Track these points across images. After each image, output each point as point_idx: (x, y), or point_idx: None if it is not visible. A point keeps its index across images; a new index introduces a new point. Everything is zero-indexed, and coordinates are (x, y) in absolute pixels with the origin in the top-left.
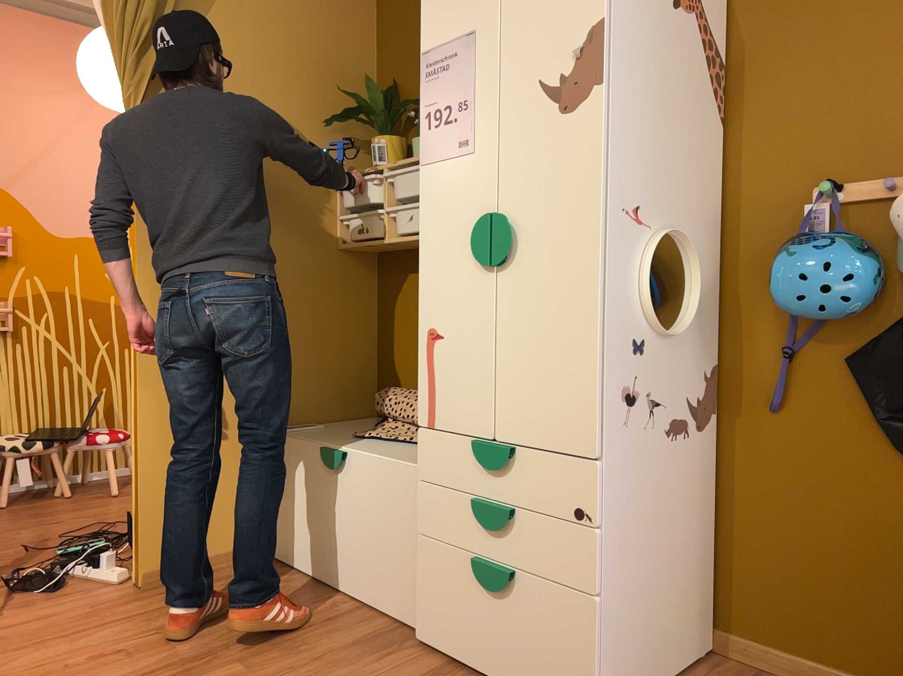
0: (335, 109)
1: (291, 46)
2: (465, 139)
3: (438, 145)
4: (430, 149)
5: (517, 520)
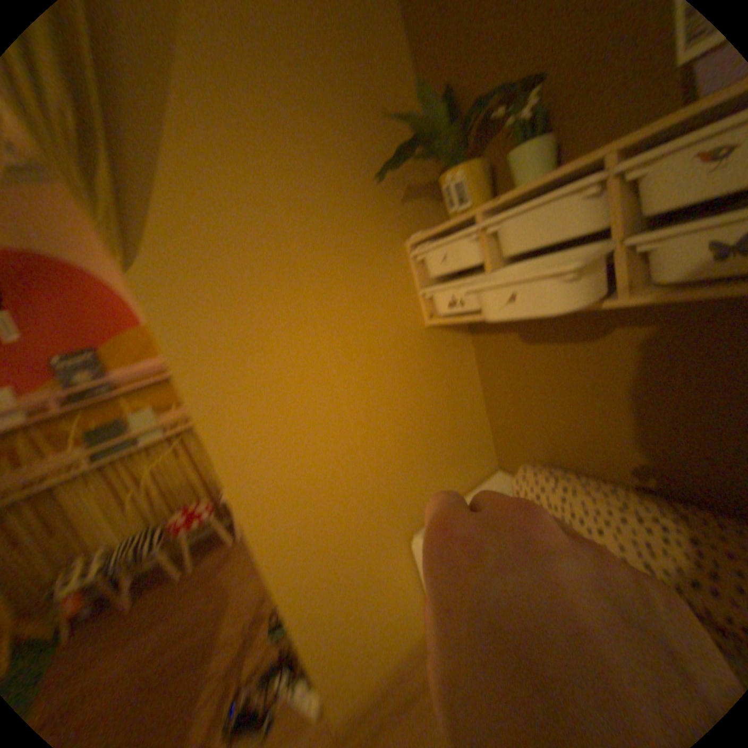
0: (382, 153)
1: (303, 78)
2: None
3: None
4: None
5: None
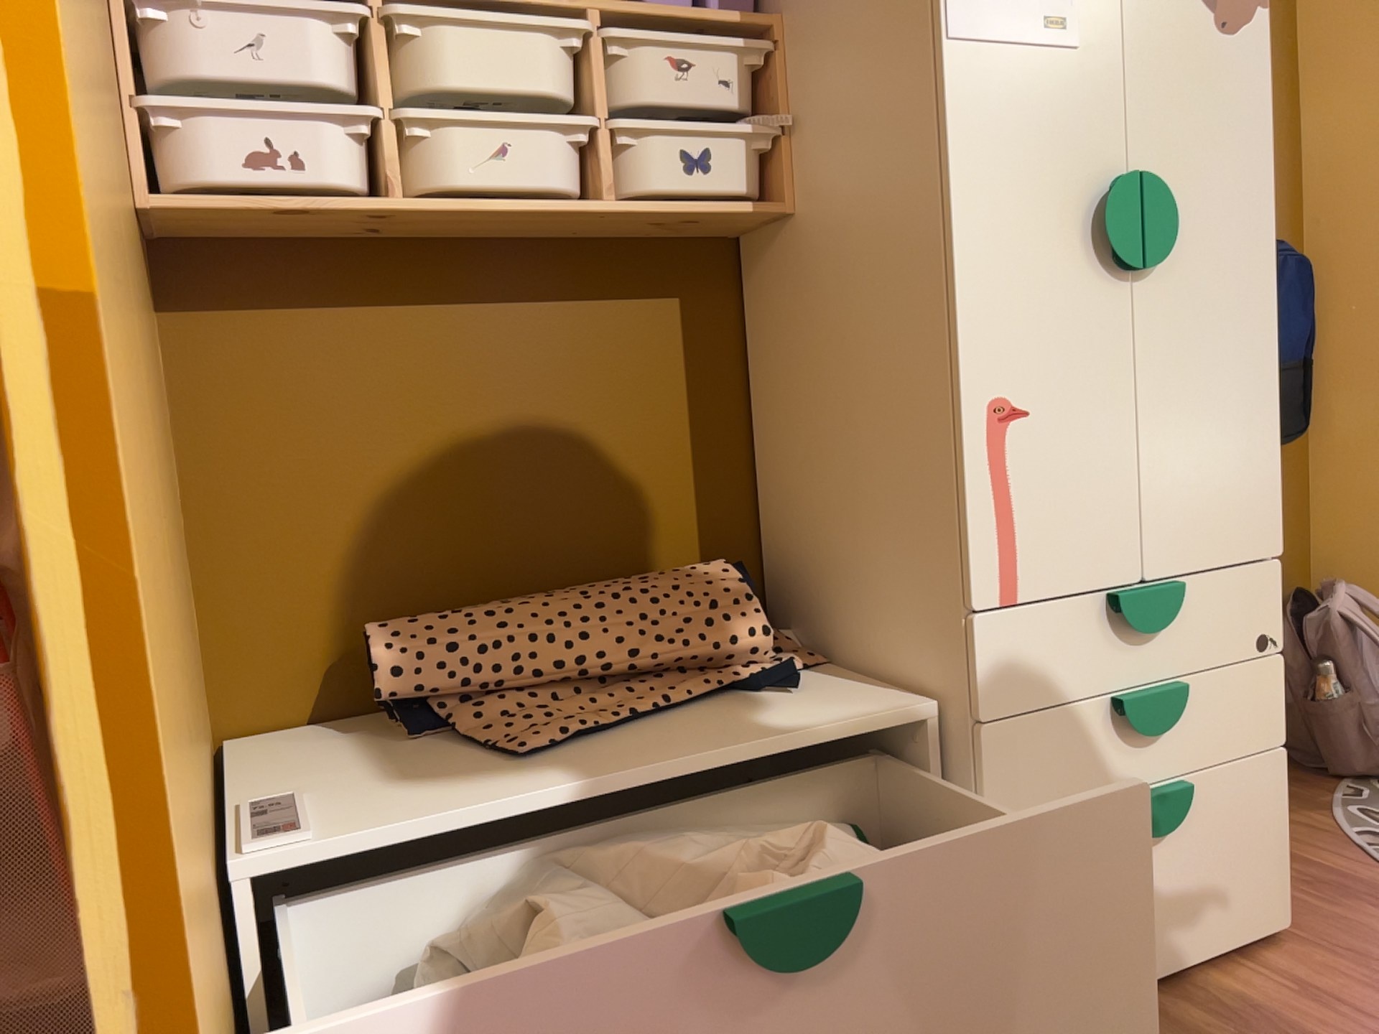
0: None
1: None
2: (1058, 17)
3: (994, 9)
4: (973, 10)
5: (1187, 696)
